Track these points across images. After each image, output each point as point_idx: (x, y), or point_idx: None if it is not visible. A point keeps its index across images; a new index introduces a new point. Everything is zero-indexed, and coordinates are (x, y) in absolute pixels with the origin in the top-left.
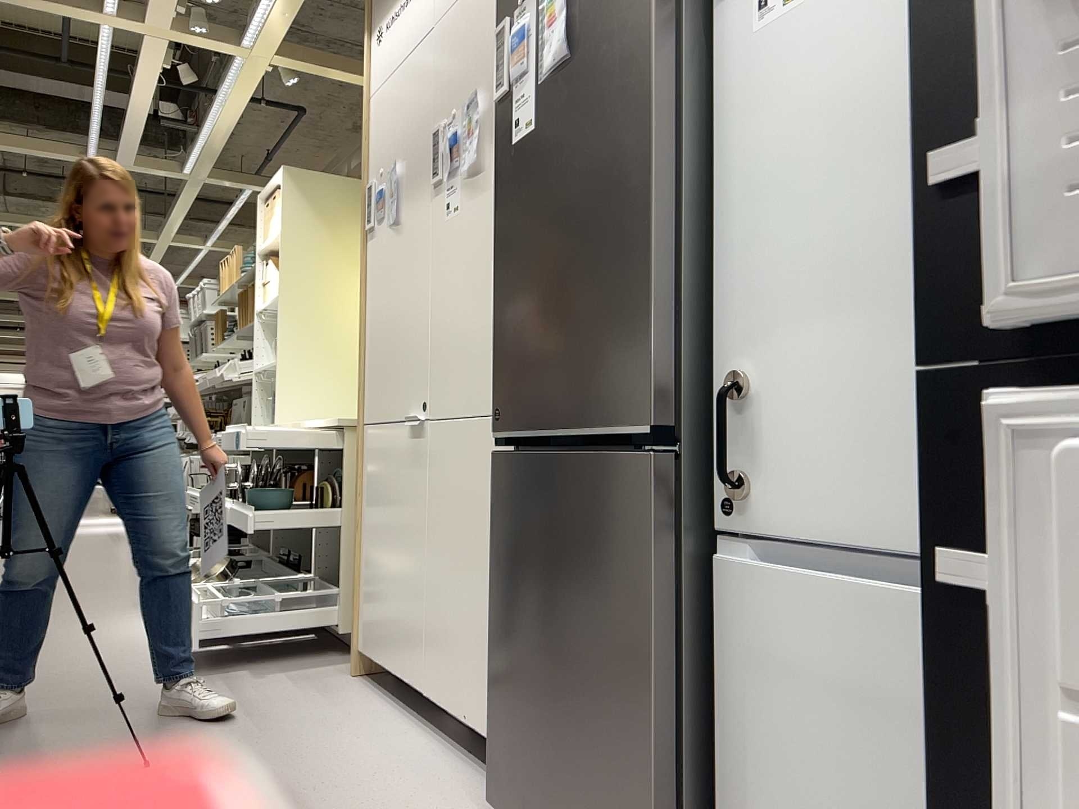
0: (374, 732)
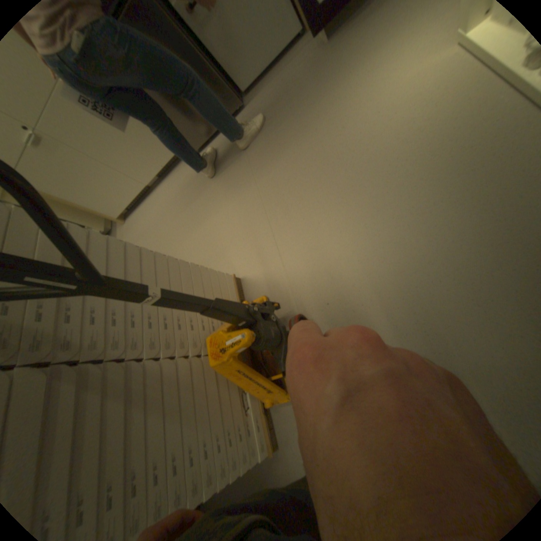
0: (154, 202)
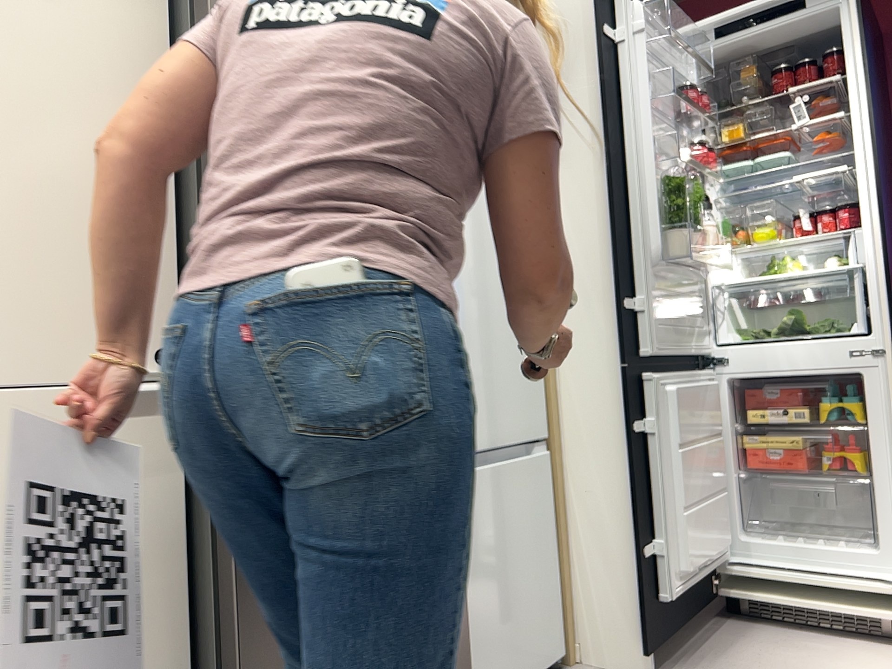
0: None
